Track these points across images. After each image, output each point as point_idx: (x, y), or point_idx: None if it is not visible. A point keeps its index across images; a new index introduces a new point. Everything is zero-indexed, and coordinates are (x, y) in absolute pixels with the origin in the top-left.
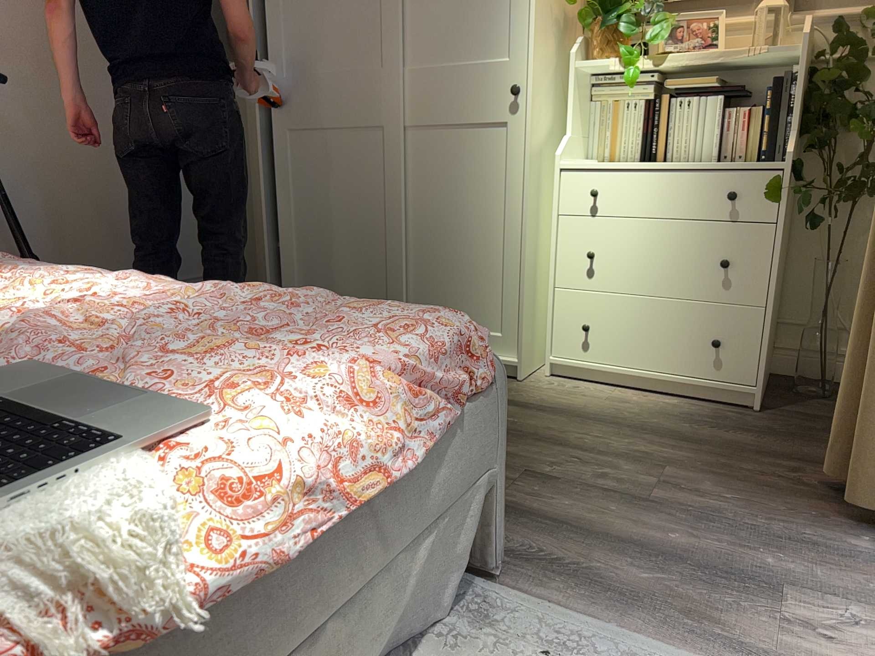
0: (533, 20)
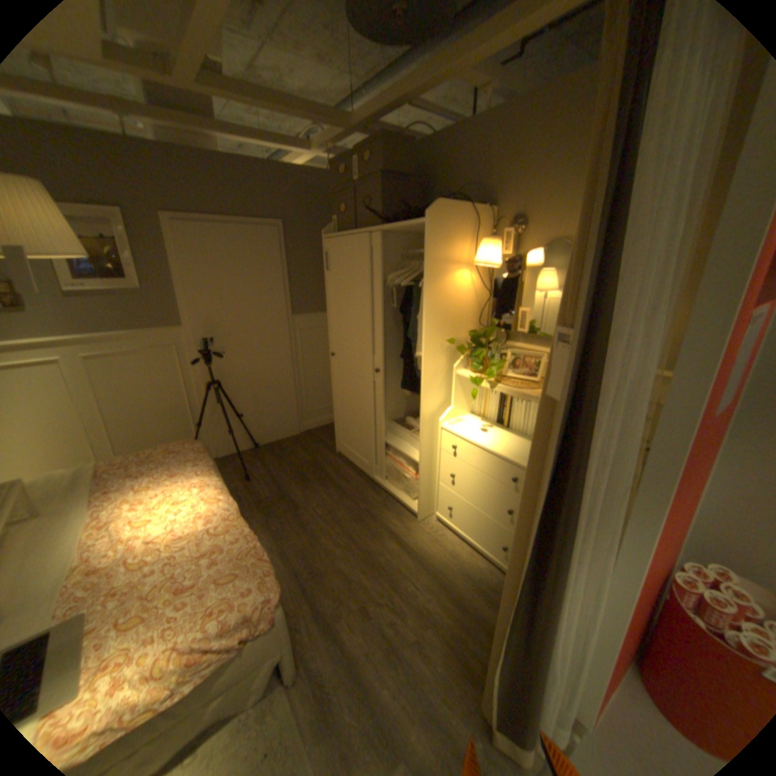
0: (424, 357)
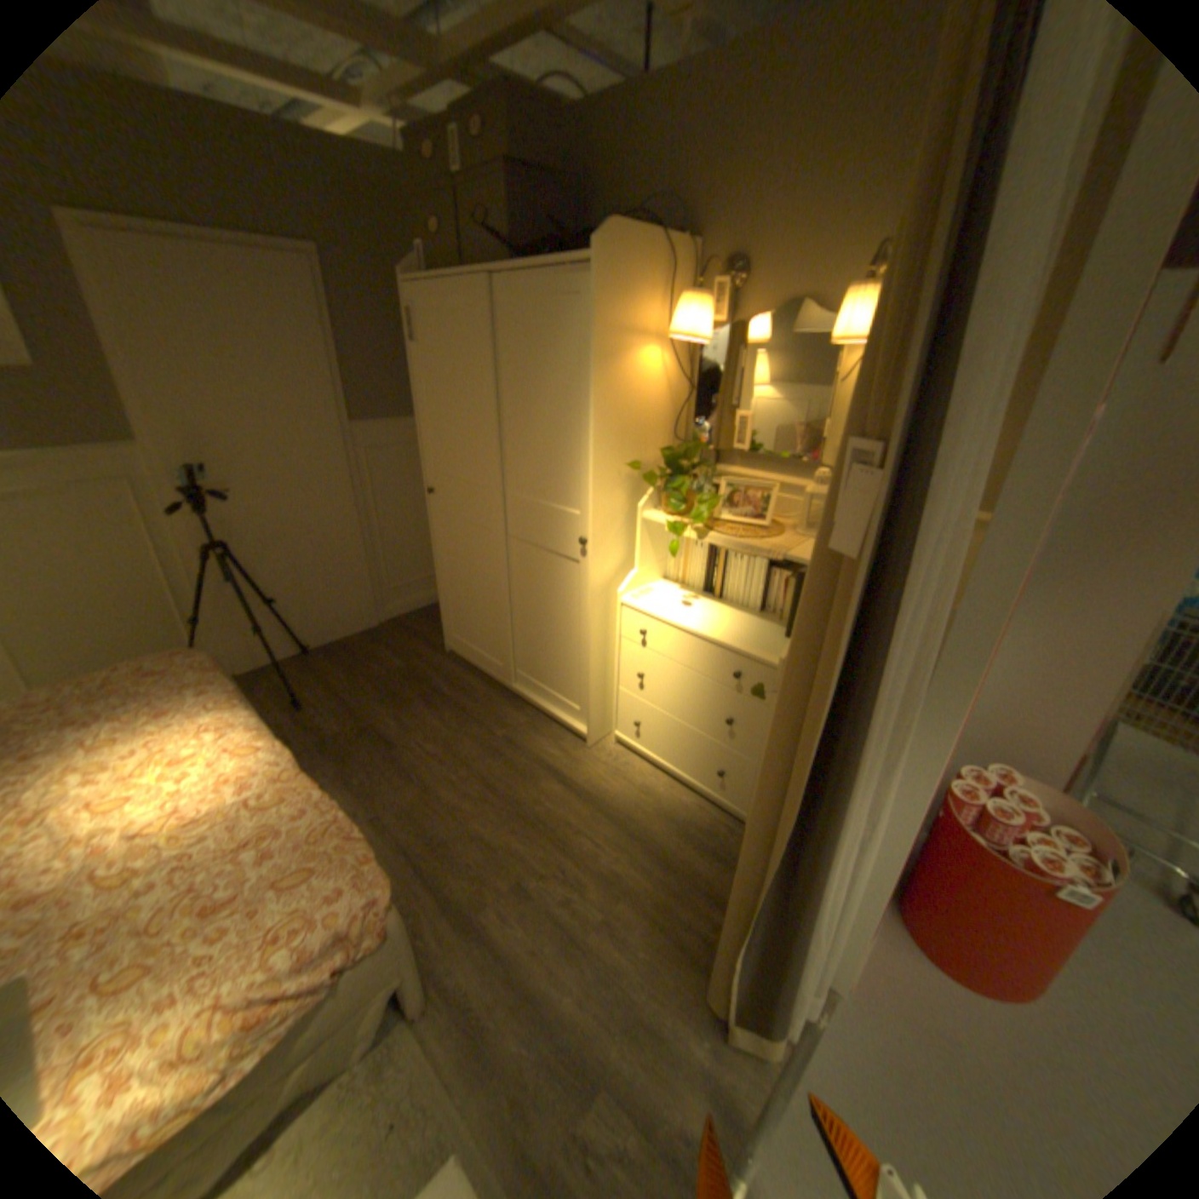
0: (592, 493)
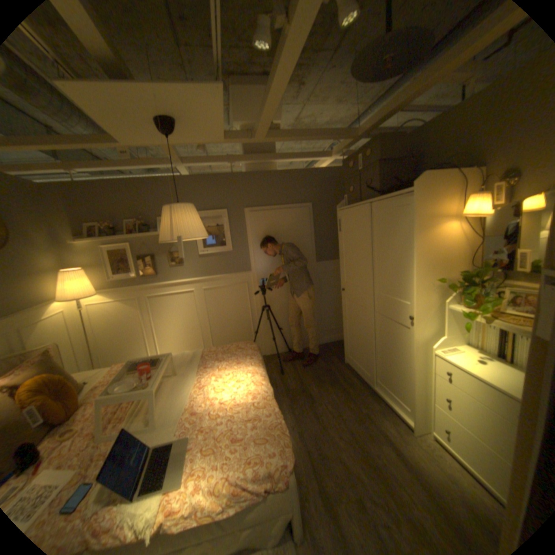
0: (416, 293)
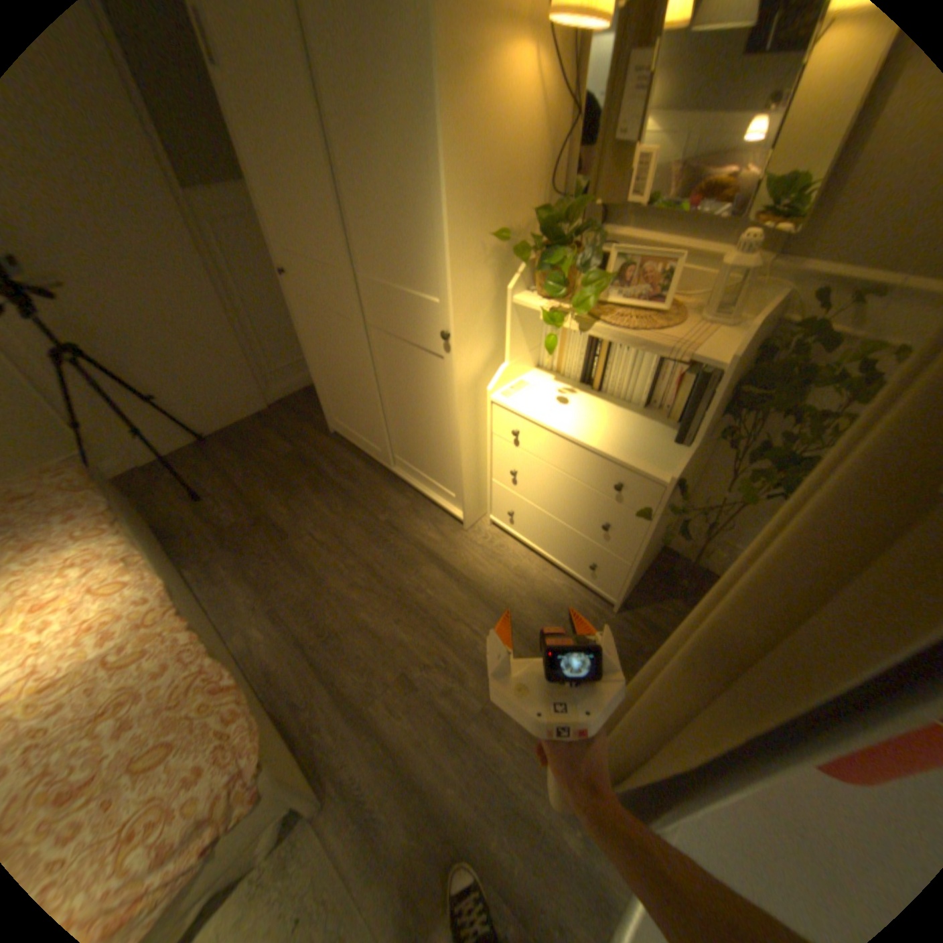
0: (451, 275)
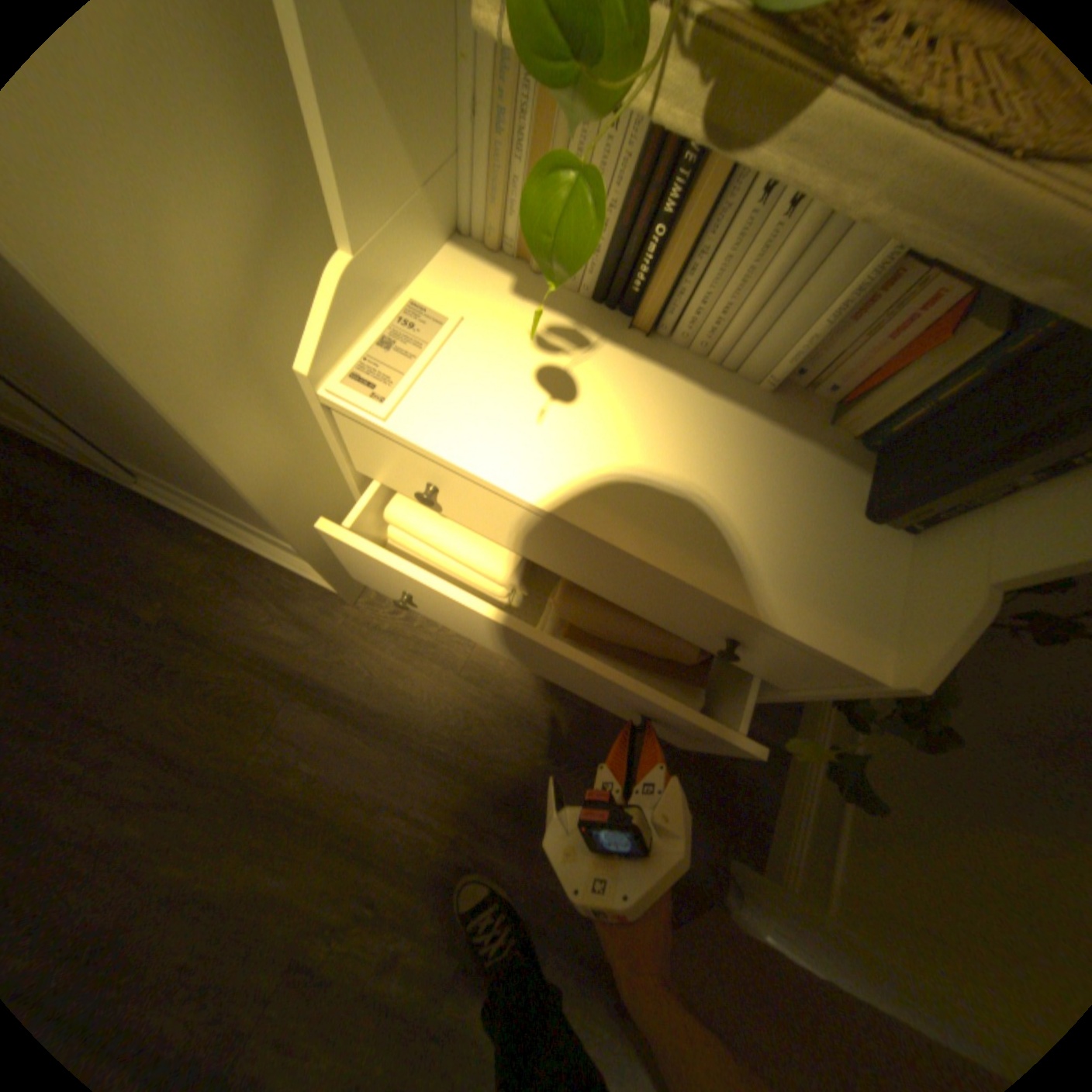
0: None
